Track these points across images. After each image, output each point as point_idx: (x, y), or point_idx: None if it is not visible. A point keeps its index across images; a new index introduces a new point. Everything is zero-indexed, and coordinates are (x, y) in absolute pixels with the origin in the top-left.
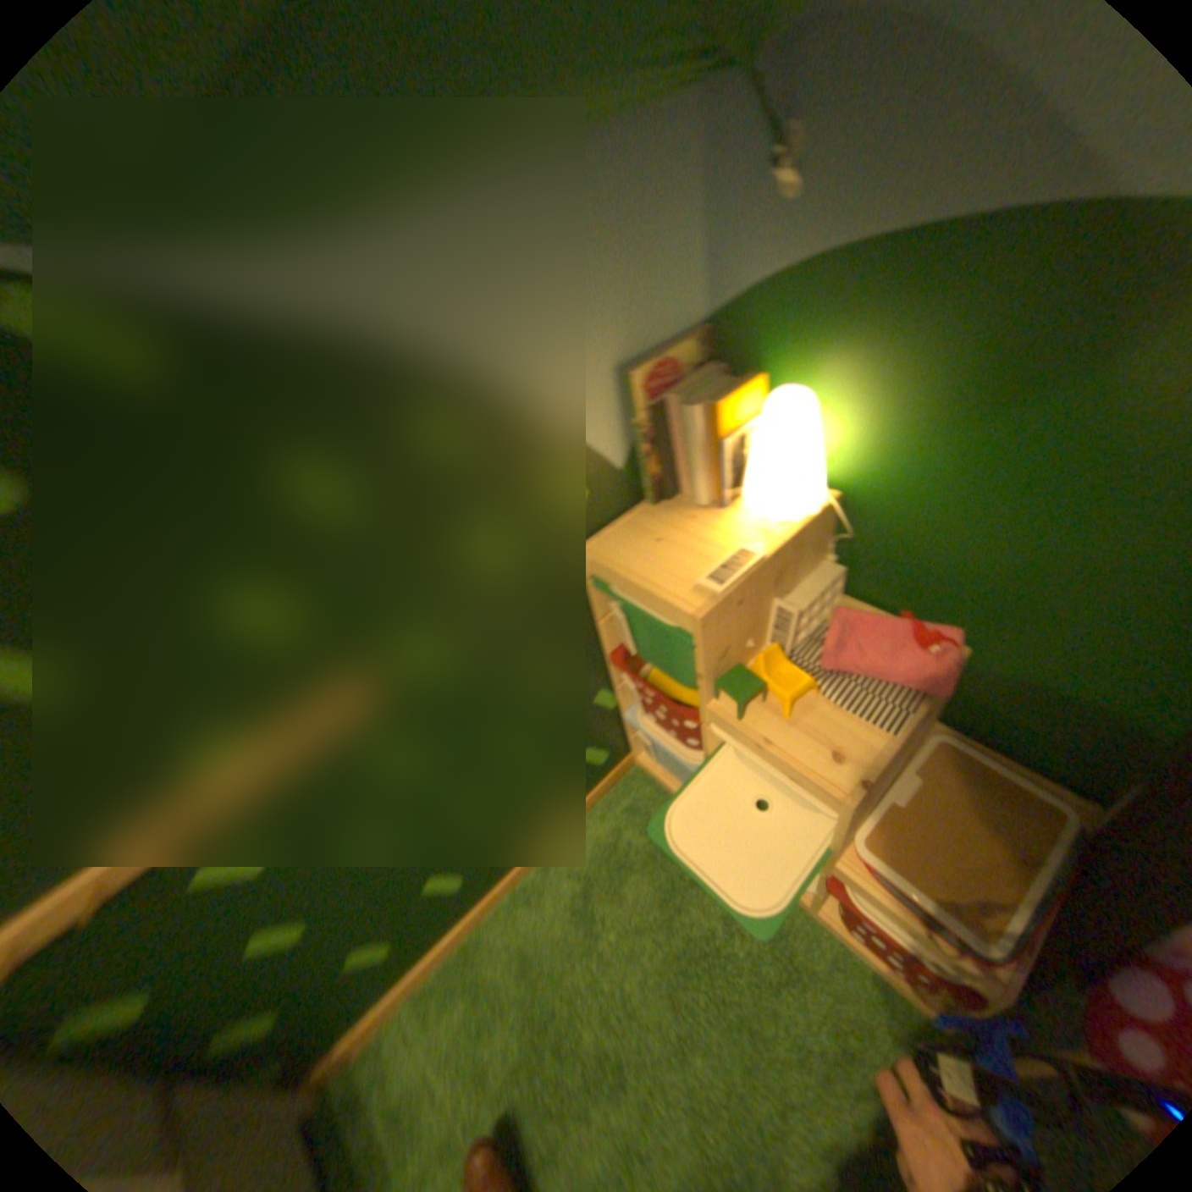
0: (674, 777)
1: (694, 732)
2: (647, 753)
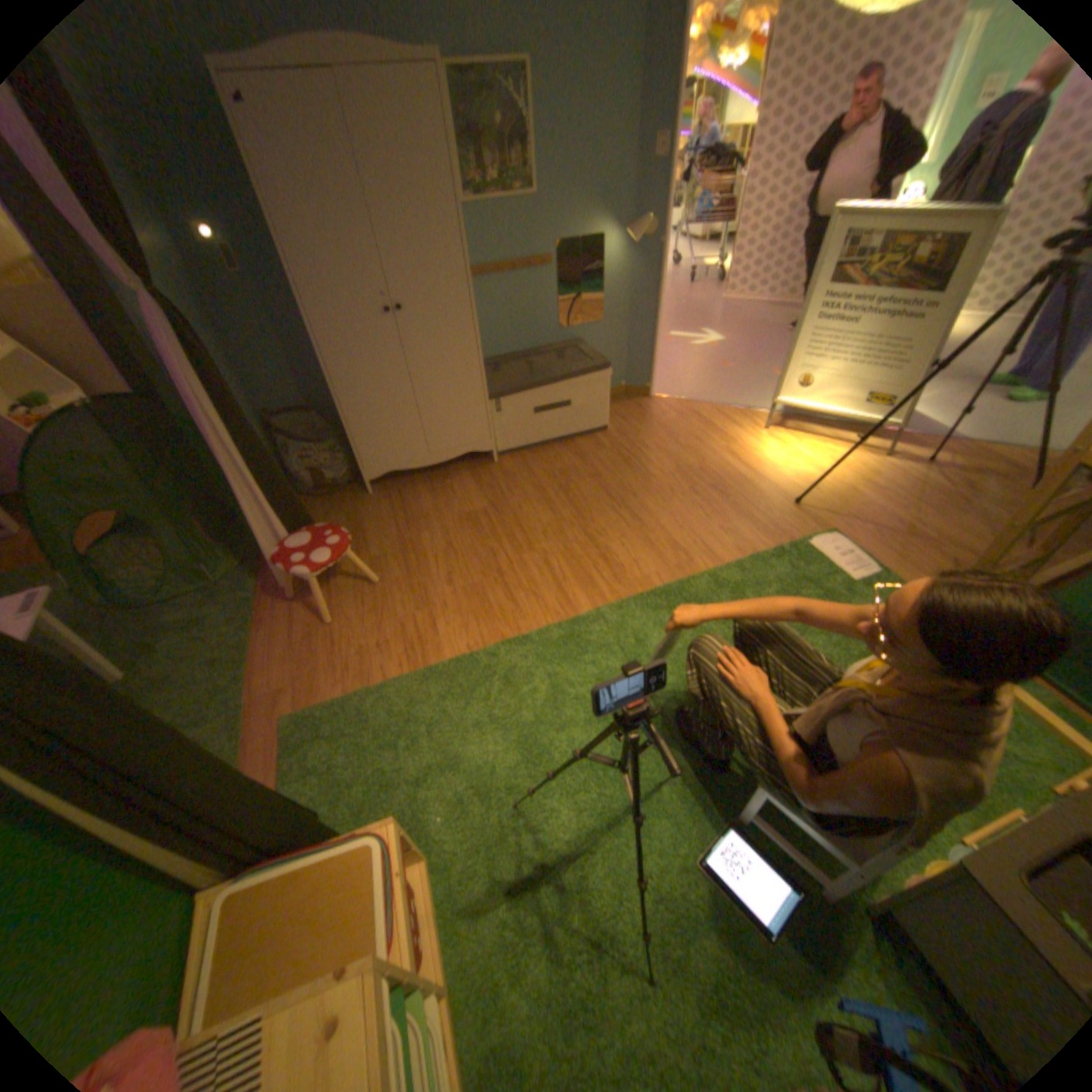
0: None
1: None
2: None
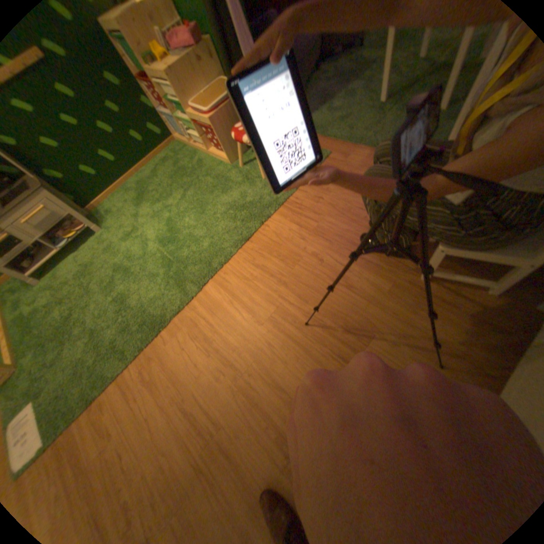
0: (177, 132)
1: (157, 93)
2: (168, 126)
